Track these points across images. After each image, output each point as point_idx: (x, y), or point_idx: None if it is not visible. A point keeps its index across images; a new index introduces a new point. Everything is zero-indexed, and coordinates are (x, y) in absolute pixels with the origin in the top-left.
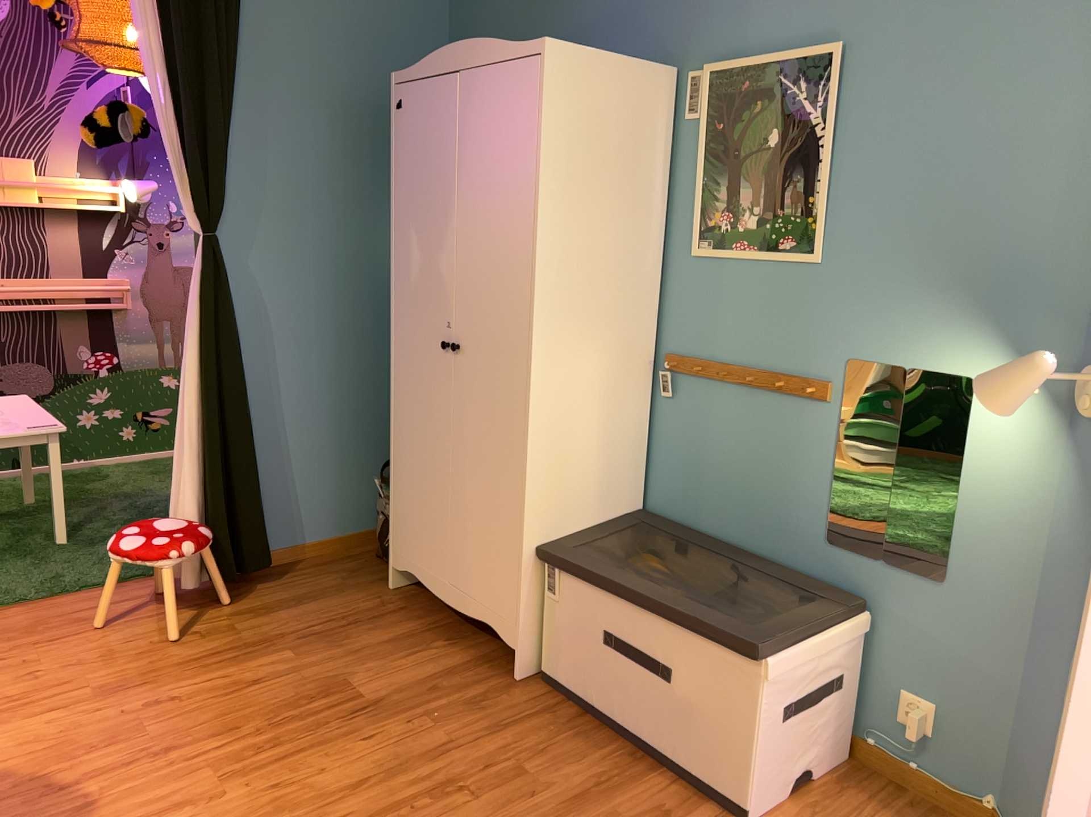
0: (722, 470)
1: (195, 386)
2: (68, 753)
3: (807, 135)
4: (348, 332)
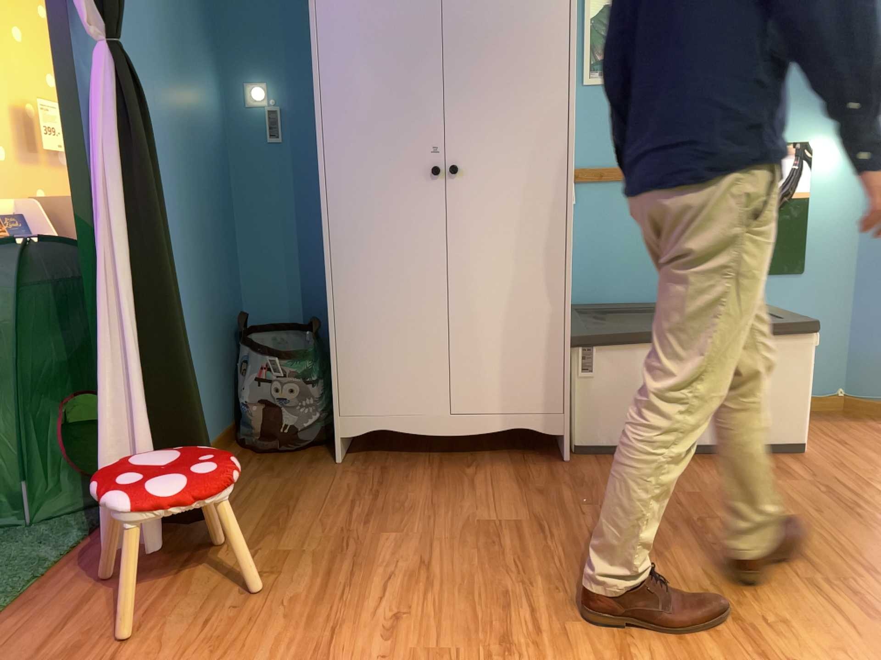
0: (627, 251)
1: (120, 261)
2: None
3: None
4: (188, 199)
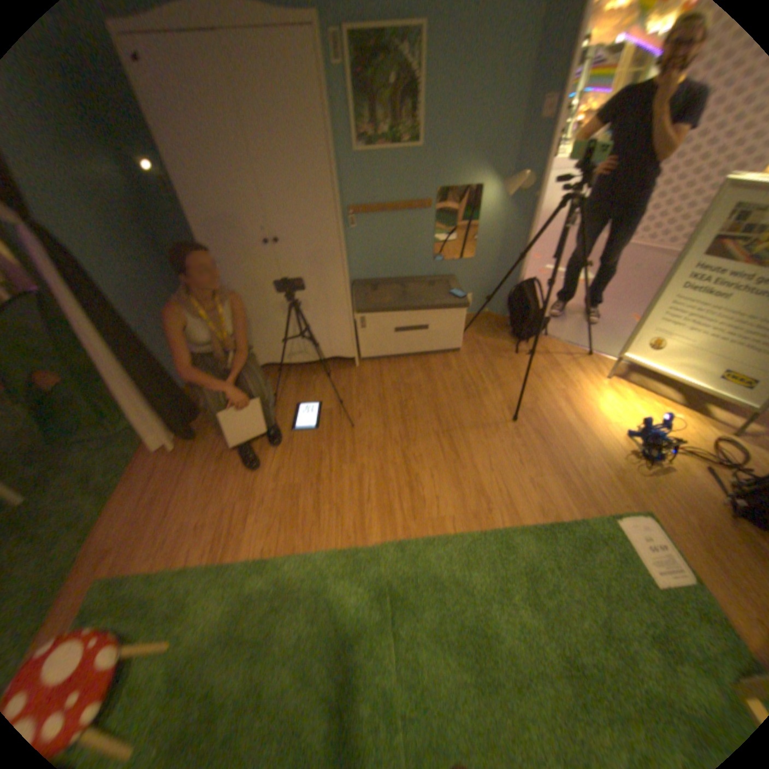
0: (386, 251)
1: (103, 341)
2: (288, 514)
3: (410, 78)
4: (127, 260)
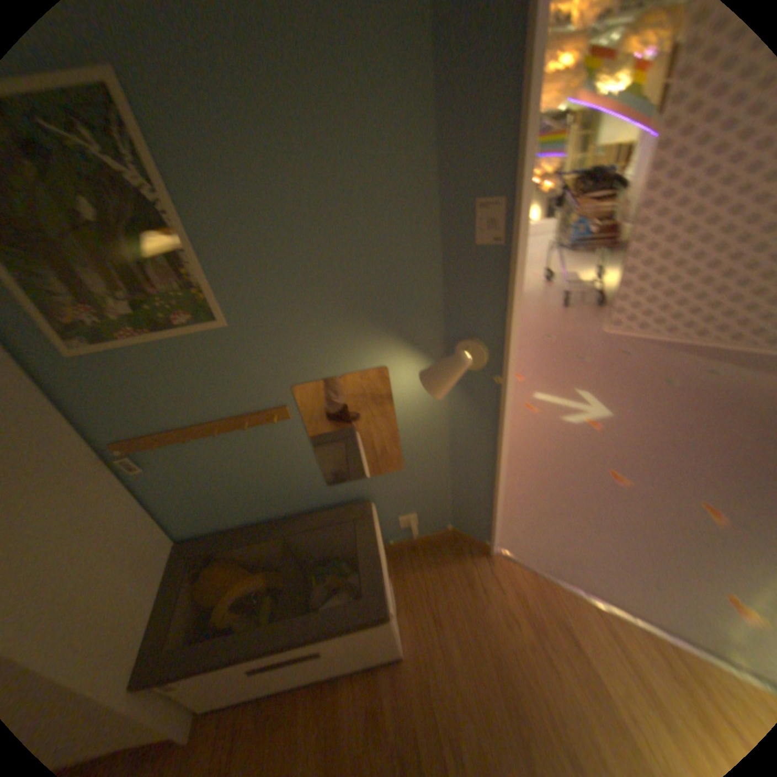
0: (225, 489)
1: None
2: None
3: (130, 196)
4: None
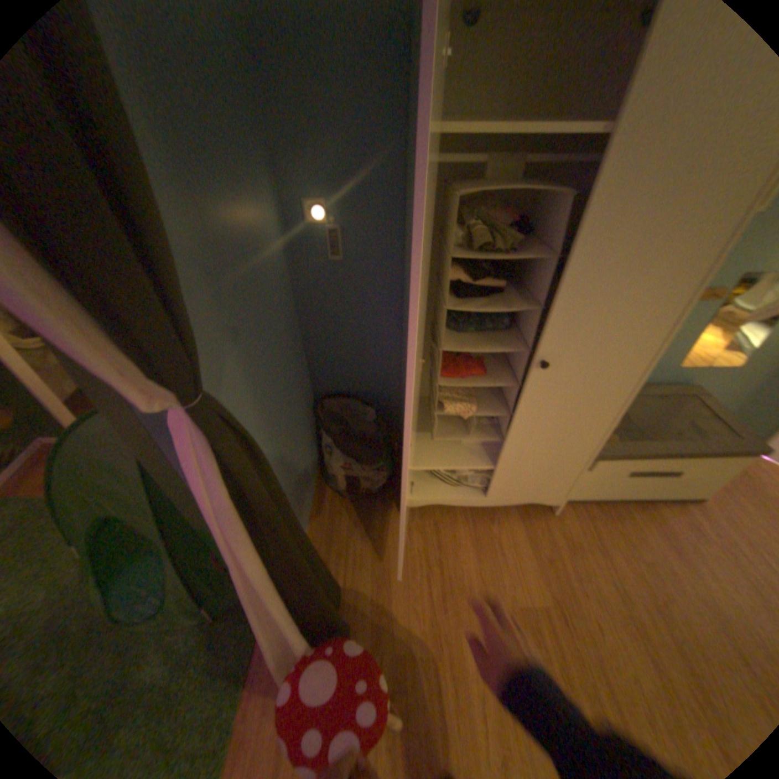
0: None
1: (261, 574)
2: None
3: None
4: (274, 366)
